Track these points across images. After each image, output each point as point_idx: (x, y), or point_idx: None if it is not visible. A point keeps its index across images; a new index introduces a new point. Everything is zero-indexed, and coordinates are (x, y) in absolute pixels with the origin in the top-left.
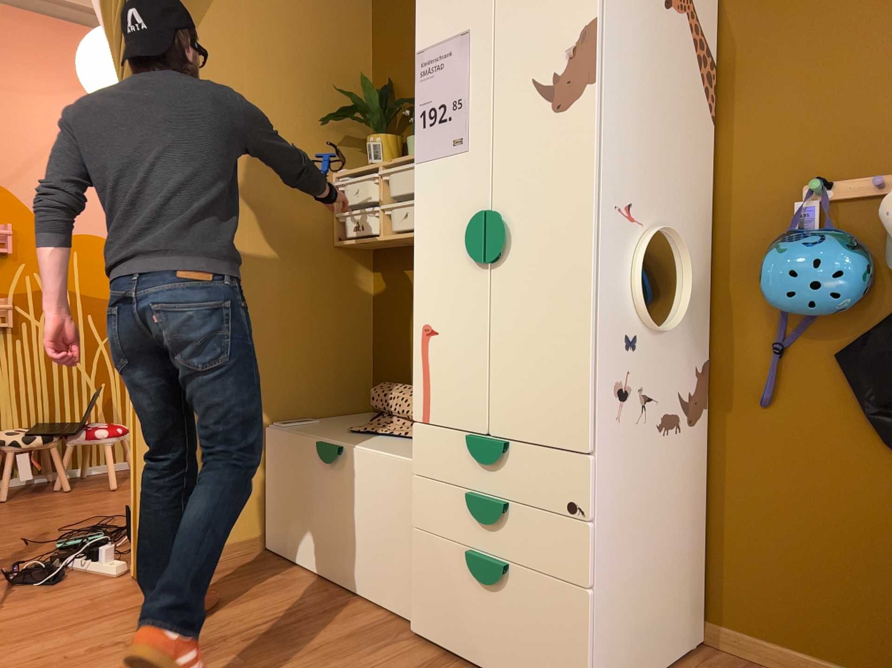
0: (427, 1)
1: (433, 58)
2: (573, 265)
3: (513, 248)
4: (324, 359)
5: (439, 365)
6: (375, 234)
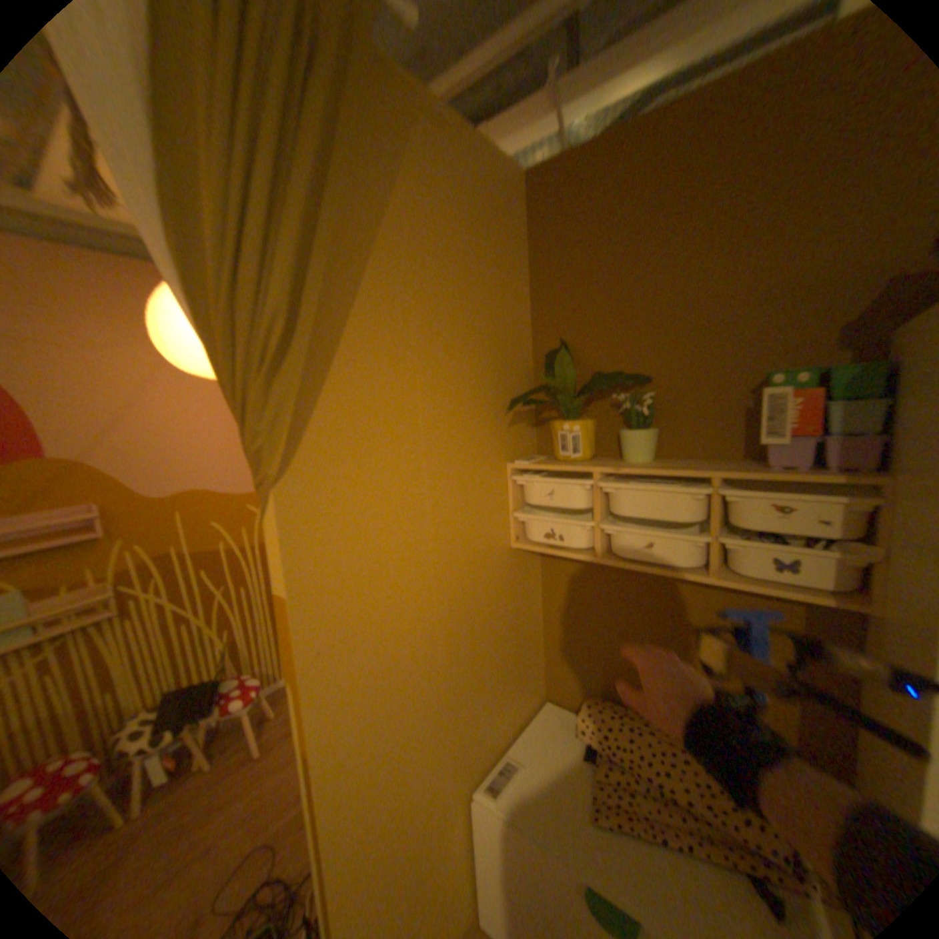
0: None
1: None
2: None
3: None
4: (512, 676)
5: None
6: (583, 550)
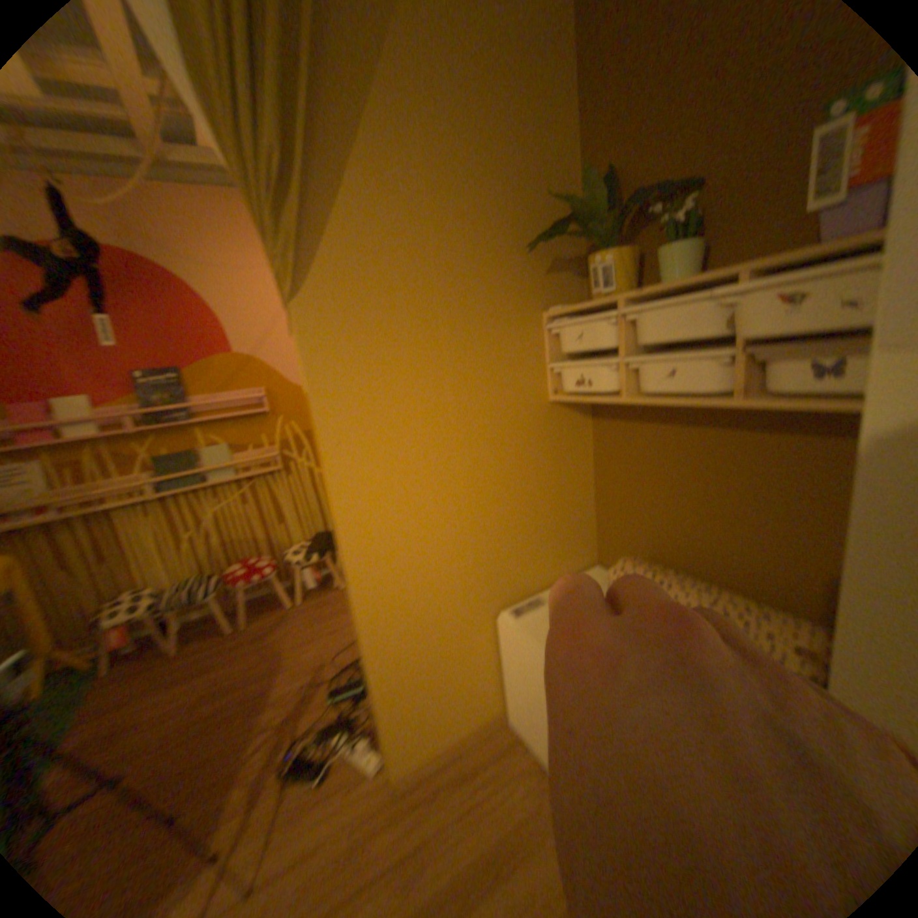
0: None
1: None
2: None
3: None
4: (549, 524)
5: None
6: (612, 390)
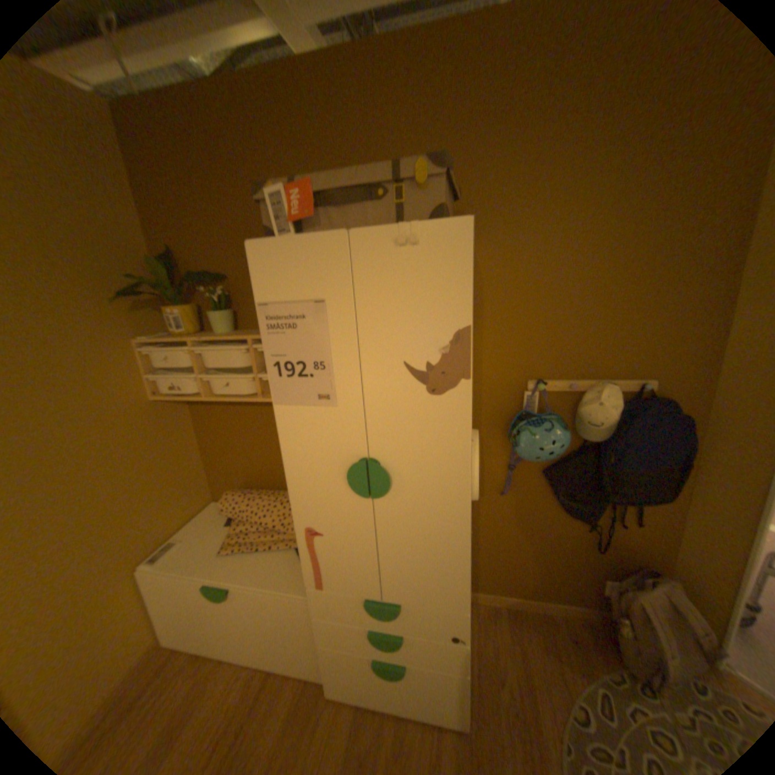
0: (260, 251)
1: (280, 314)
2: (452, 506)
3: (394, 489)
4: (167, 489)
5: (327, 556)
6: (195, 394)
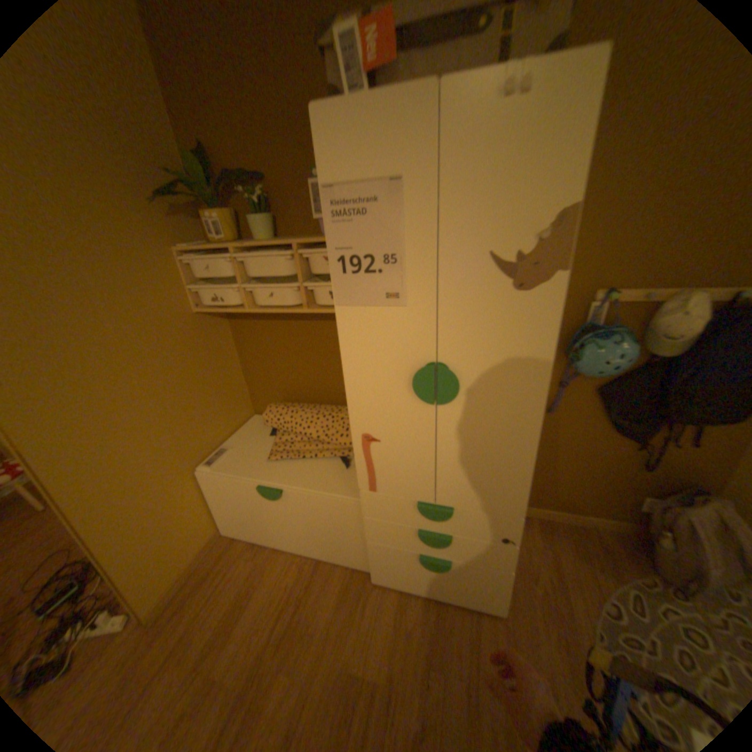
0: (327, 116)
1: (348, 197)
2: (522, 414)
3: (461, 395)
4: (216, 400)
5: (383, 461)
6: (238, 306)
